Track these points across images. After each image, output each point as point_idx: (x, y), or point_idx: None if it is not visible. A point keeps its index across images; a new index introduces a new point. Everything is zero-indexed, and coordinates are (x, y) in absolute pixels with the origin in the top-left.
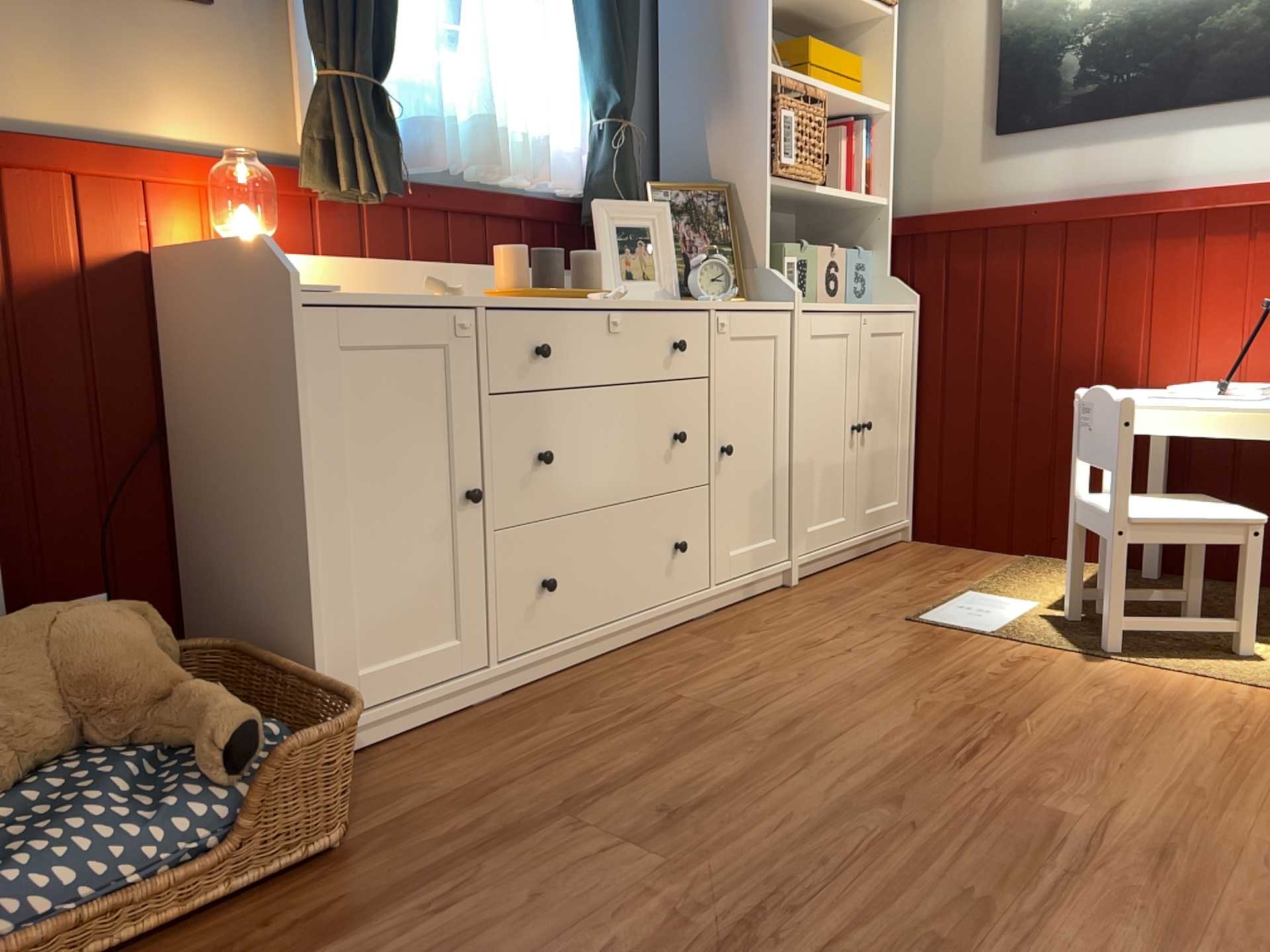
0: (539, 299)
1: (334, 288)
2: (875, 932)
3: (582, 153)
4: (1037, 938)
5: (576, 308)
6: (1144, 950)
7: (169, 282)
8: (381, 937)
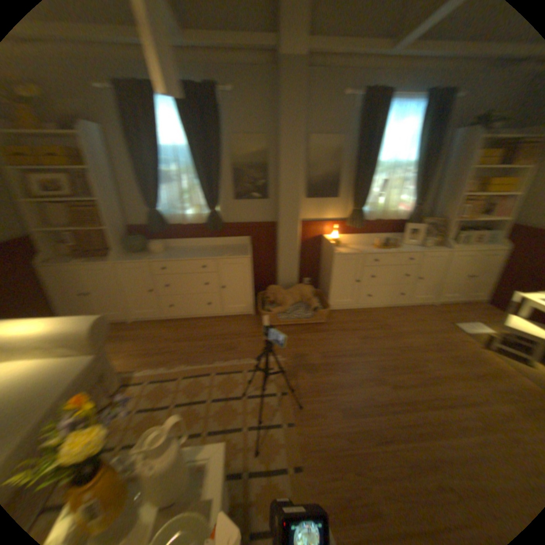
0: (382, 249)
1: (342, 252)
2: (379, 363)
3: (411, 209)
4: (400, 375)
5: (387, 253)
6: (413, 384)
7: (324, 241)
8: (324, 335)
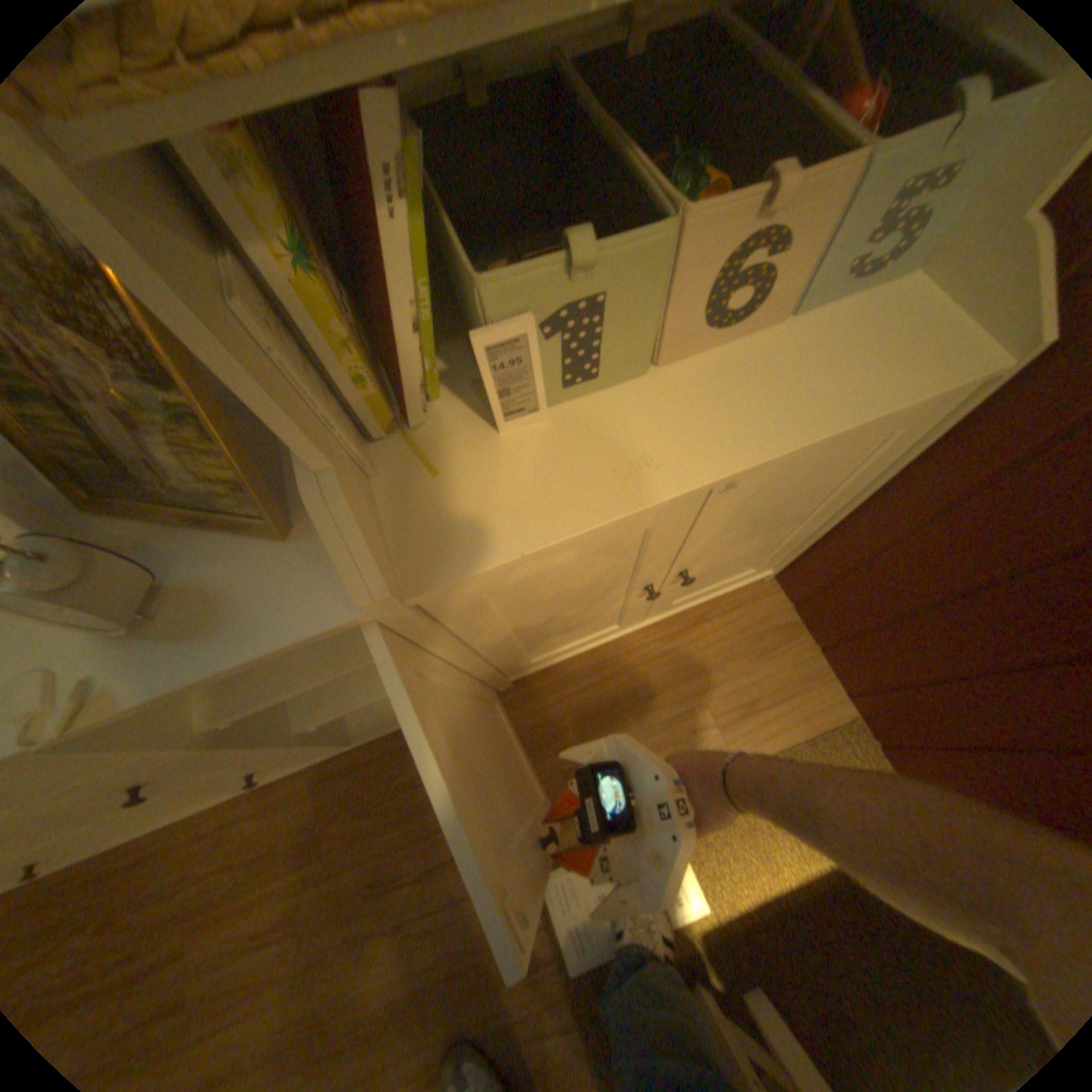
0: None
1: None
2: None
3: None
4: None
5: None
6: None
7: None
8: None
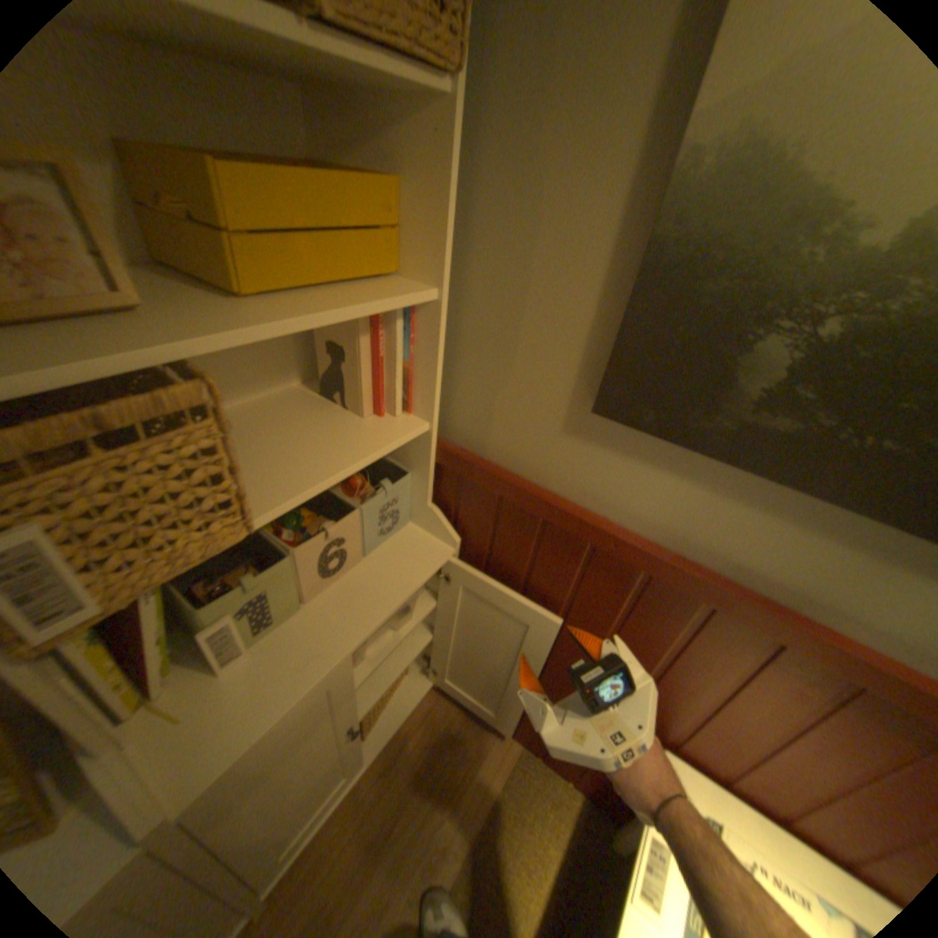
0: None
1: None
2: None
3: None
4: None
5: None
6: None
7: None
8: None
